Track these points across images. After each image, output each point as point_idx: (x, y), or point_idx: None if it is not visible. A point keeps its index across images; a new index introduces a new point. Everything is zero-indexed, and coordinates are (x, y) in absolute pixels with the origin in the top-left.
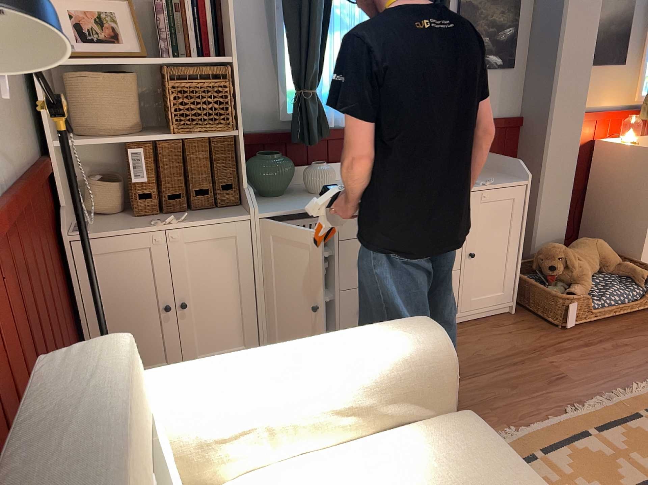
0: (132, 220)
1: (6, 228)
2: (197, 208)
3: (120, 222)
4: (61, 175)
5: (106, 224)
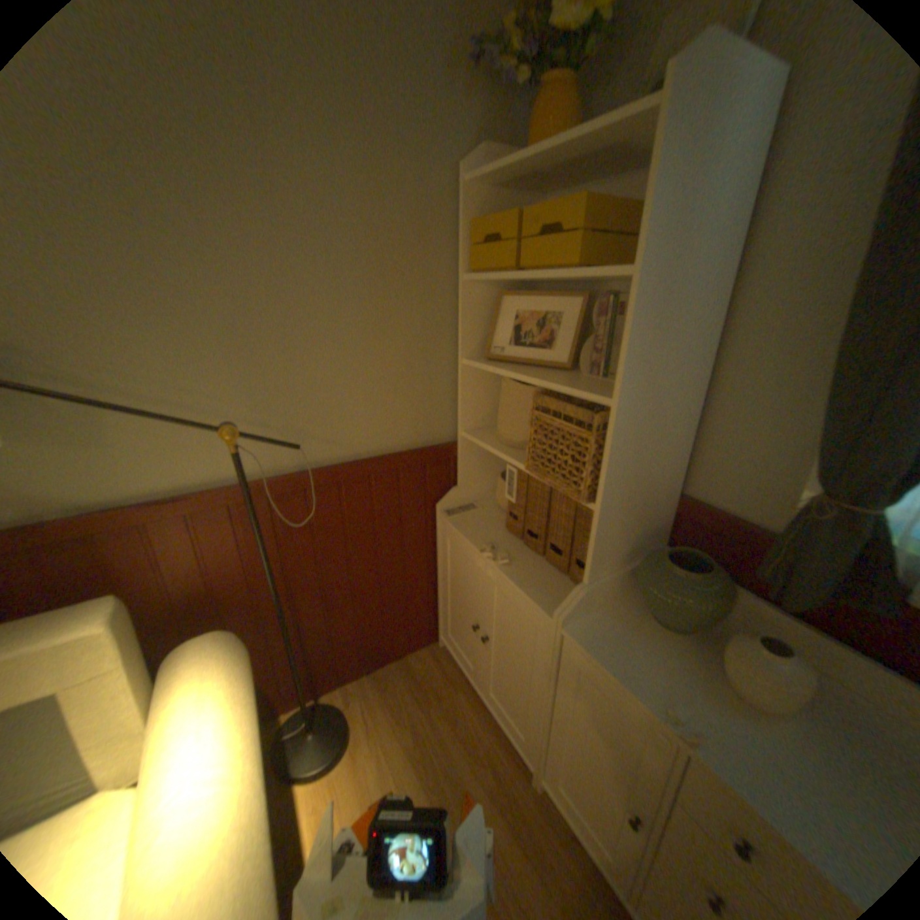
0: (496, 530)
1: (288, 496)
2: (553, 561)
3: (488, 524)
4: (471, 459)
5: (481, 519)
